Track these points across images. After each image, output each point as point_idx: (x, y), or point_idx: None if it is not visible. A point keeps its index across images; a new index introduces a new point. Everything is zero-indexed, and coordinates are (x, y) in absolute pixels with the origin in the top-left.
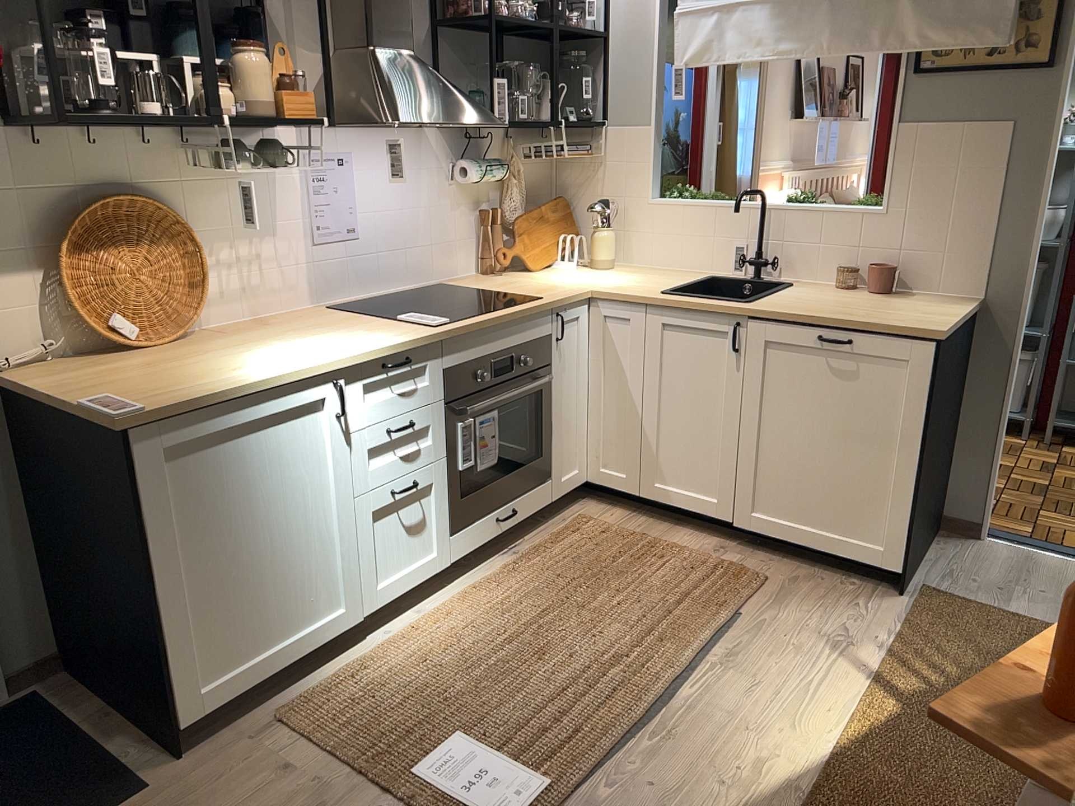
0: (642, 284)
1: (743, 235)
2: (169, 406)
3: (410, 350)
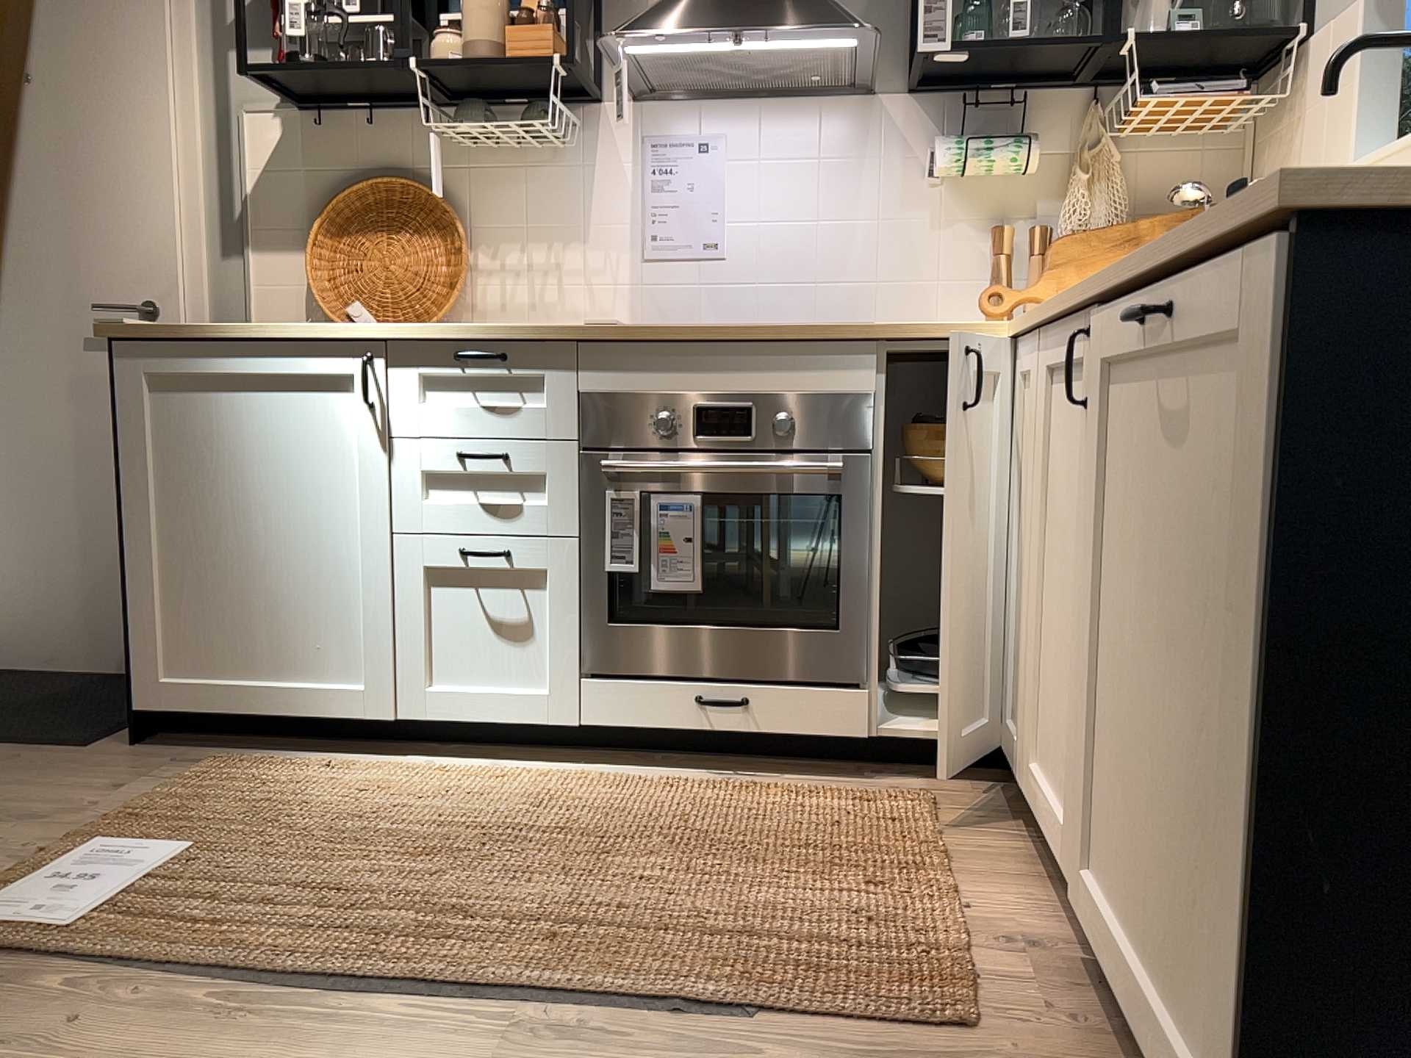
0: None
1: None
2: (149, 326)
3: (506, 342)
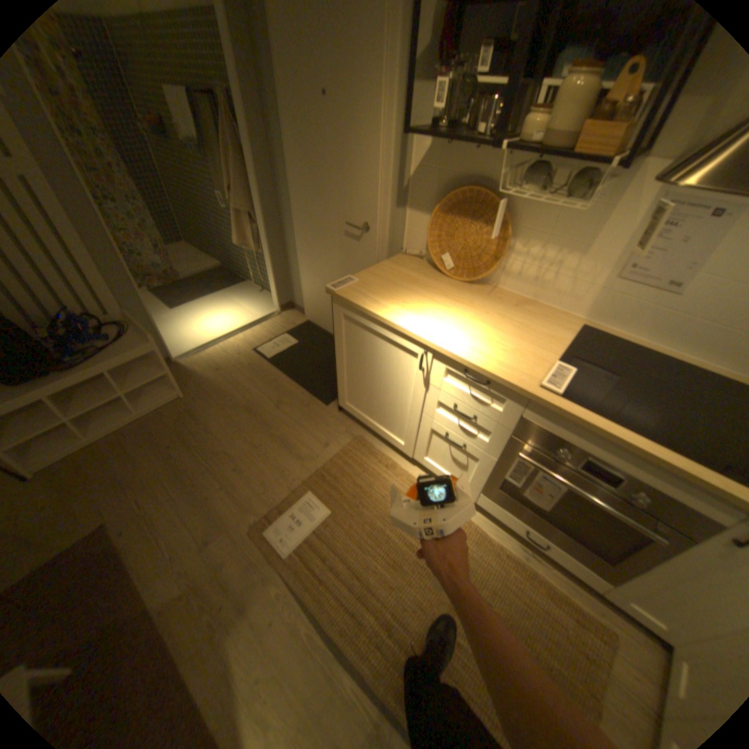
0: None
1: None
2: (343, 298)
3: (492, 379)
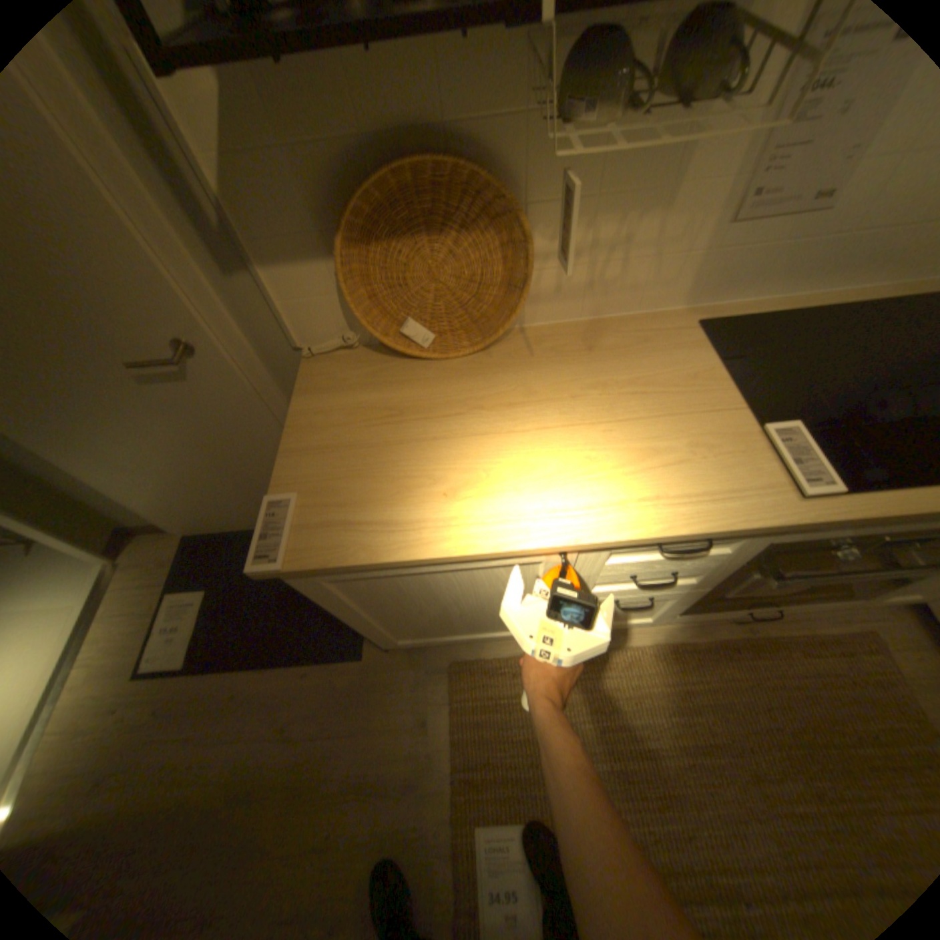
0: None
1: None
2: (313, 568)
3: (724, 533)
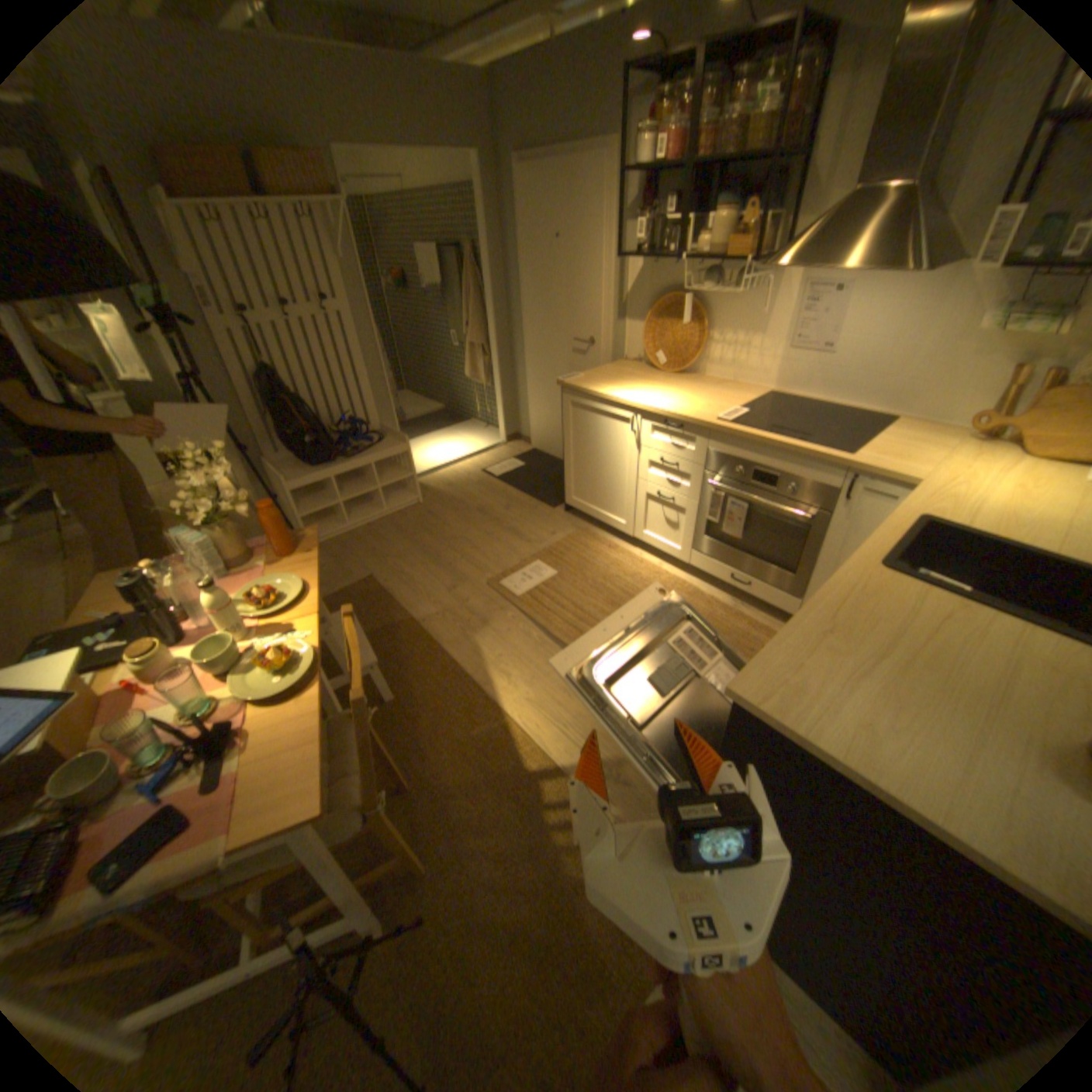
0: (991, 514)
1: None
2: (570, 386)
3: (682, 422)
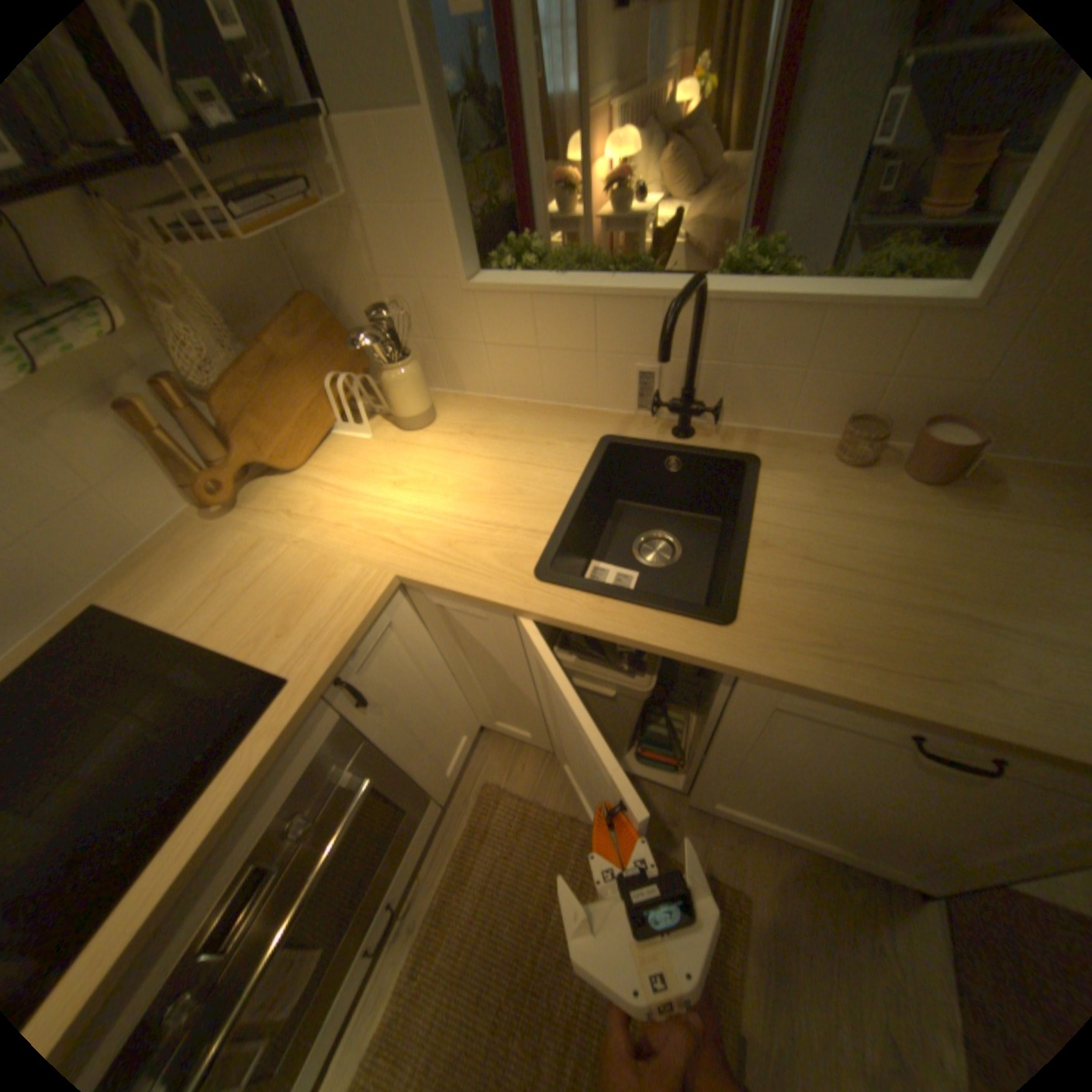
0: (488, 510)
1: (648, 351)
2: None
3: None
